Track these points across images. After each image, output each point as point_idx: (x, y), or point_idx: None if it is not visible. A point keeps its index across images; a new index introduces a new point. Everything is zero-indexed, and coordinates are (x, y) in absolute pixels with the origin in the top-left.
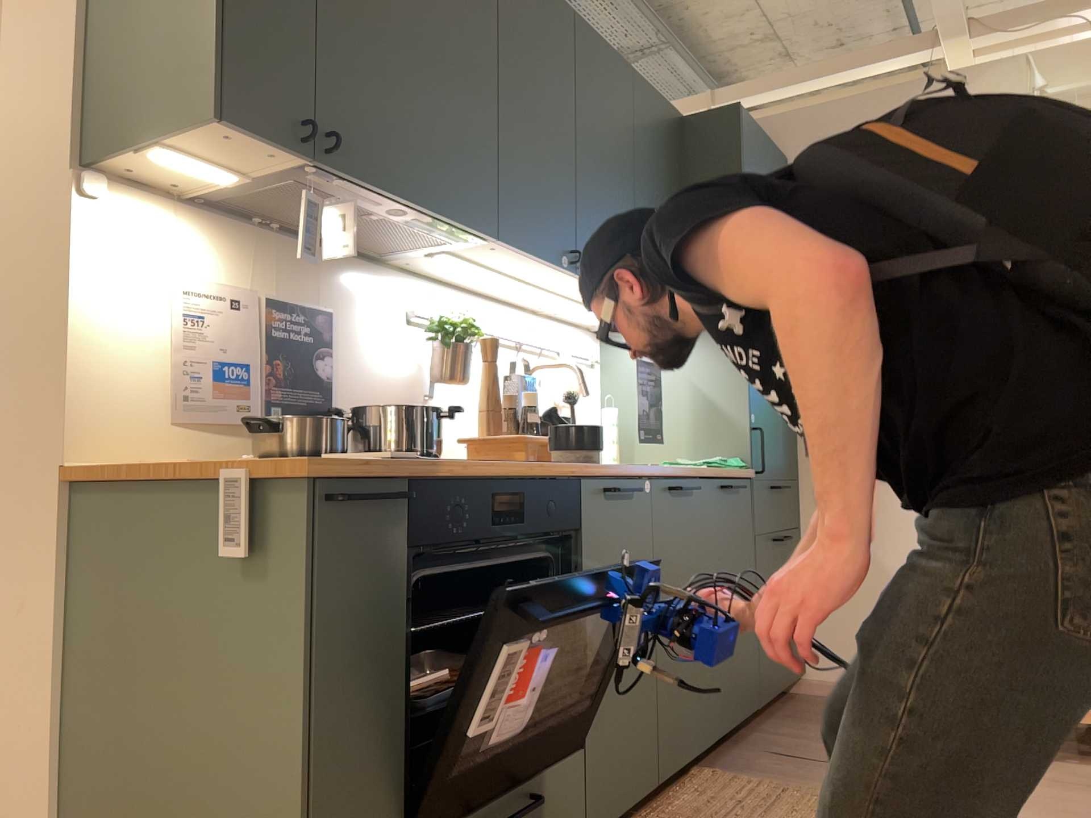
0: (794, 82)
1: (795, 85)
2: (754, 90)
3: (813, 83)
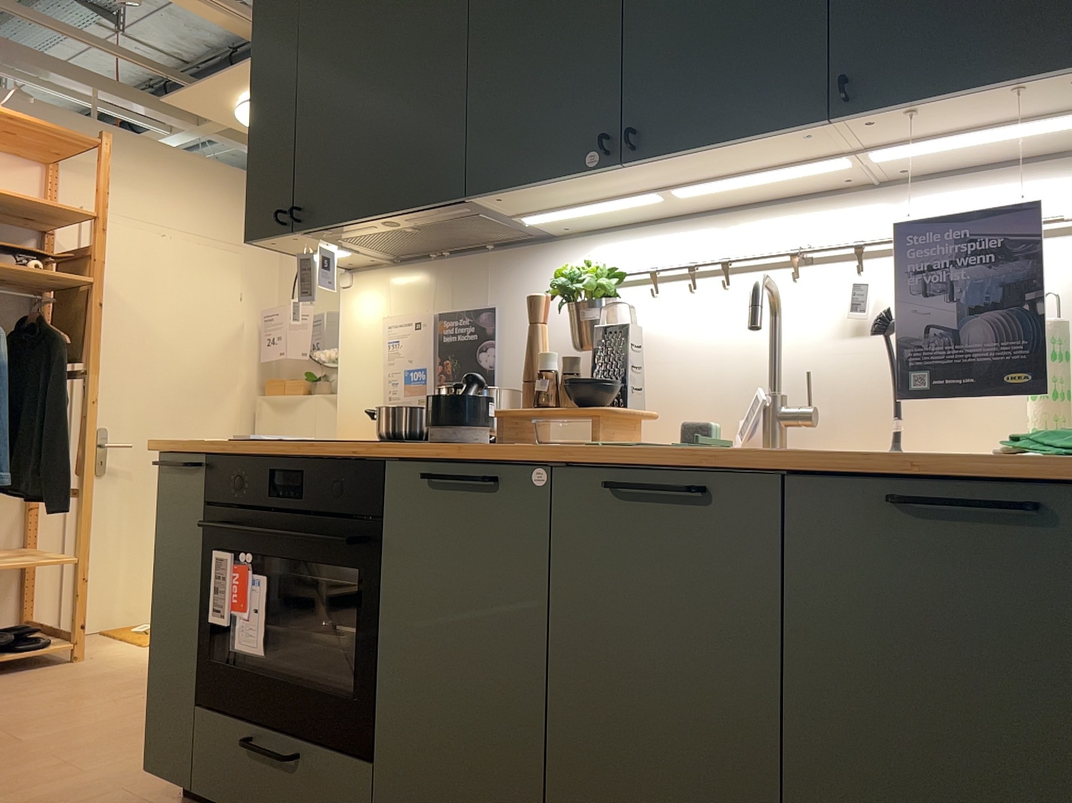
0: None
1: None
2: None
3: None
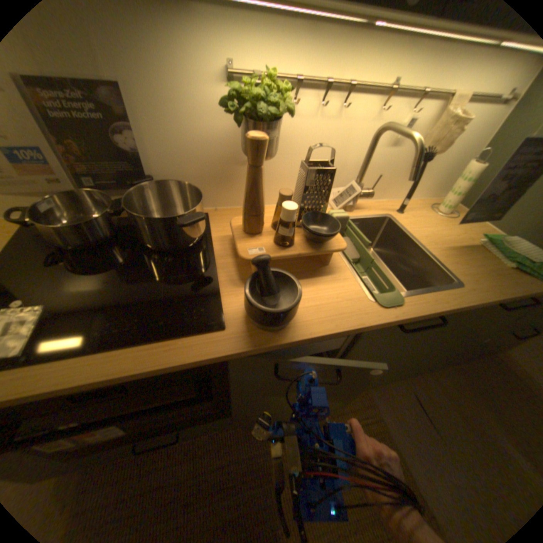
0: None
1: None
2: None
3: None
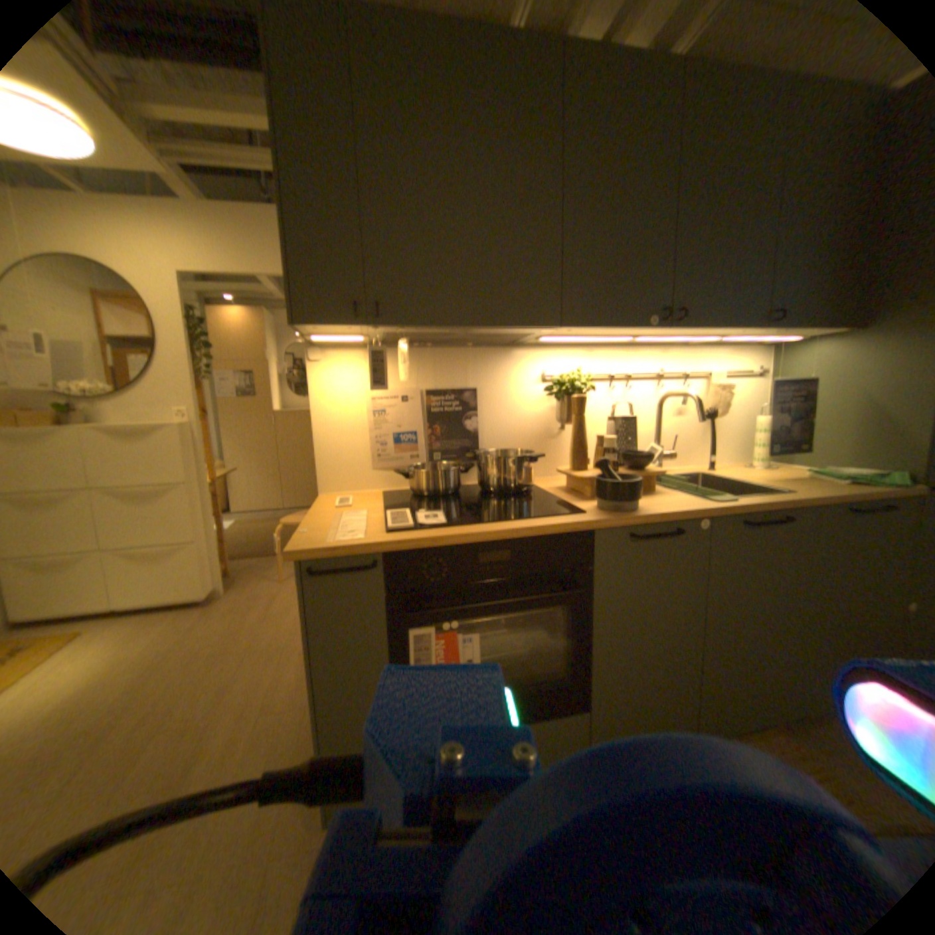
0: None
1: None
2: None
3: None
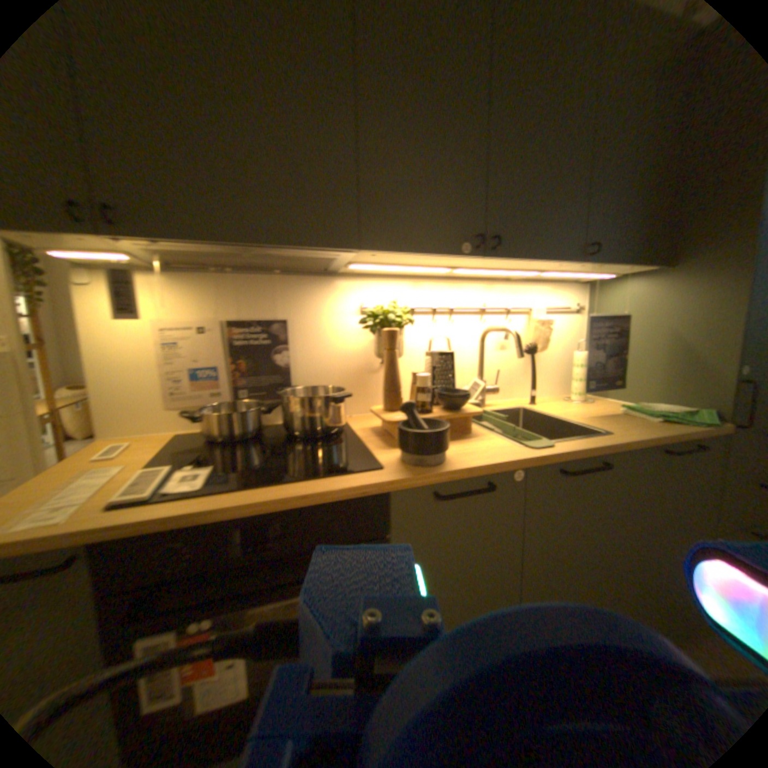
0: None
1: None
2: None
3: None
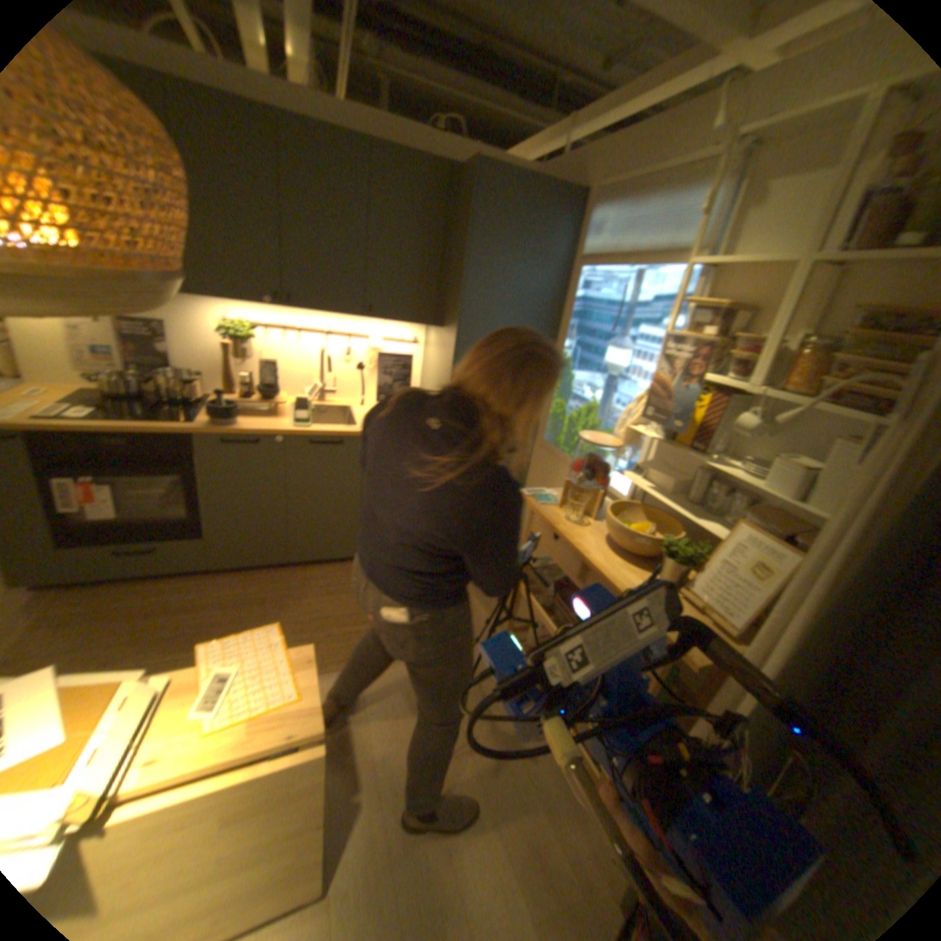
0: (615, 103)
1: (615, 108)
2: (593, 113)
3: (627, 105)
